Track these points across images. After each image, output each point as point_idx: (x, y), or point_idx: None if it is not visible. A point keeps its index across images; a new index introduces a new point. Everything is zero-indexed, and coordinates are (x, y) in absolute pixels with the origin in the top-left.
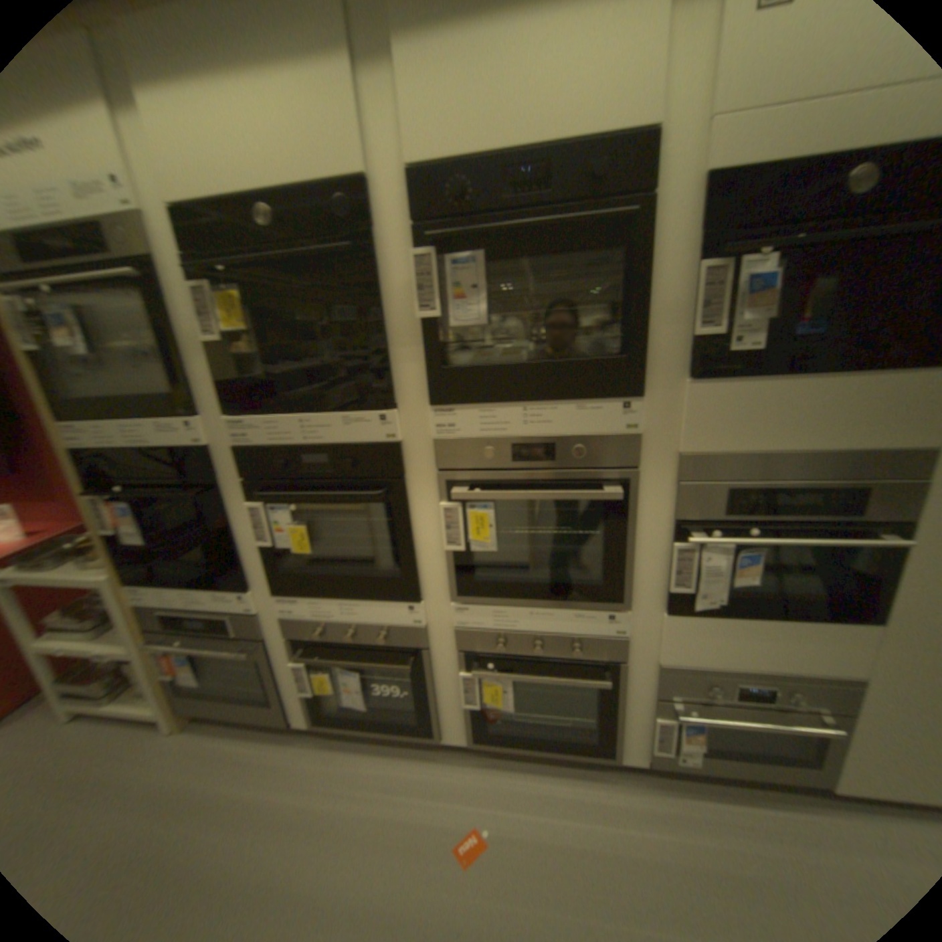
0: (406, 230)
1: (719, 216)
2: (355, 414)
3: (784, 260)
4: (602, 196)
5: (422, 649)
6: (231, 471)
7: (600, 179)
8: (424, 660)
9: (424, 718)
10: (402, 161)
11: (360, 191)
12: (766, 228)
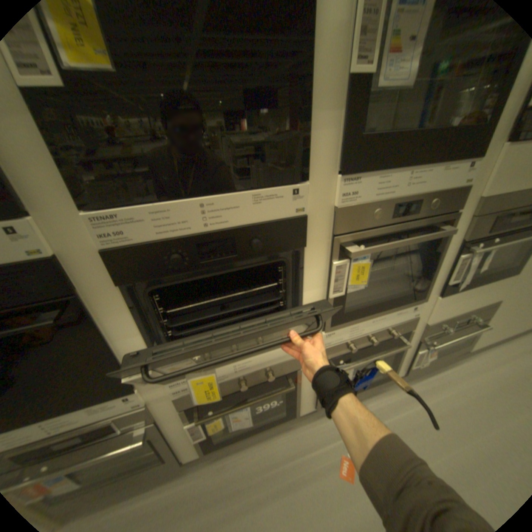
0: None
1: None
2: (270, 188)
3: None
4: None
5: (298, 368)
6: (103, 275)
7: None
8: (298, 375)
9: (291, 408)
10: None
11: None
12: None
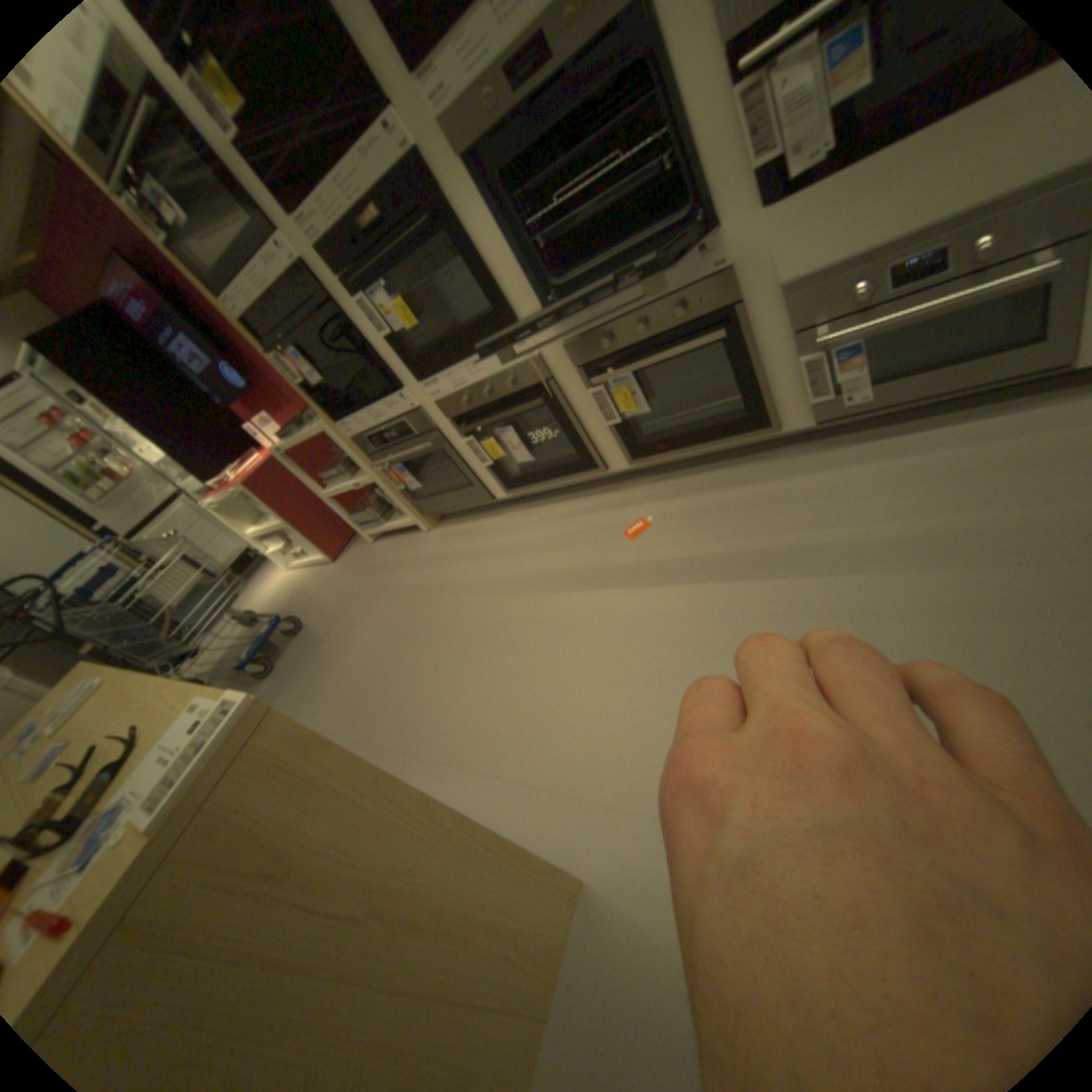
0: None
1: None
2: (365, 131)
3: None
4: None
5: (549, 374)
6: (330, 267)
7: None
8: (555, 386)
9: (584, 446)
10: None
11: None
12: None
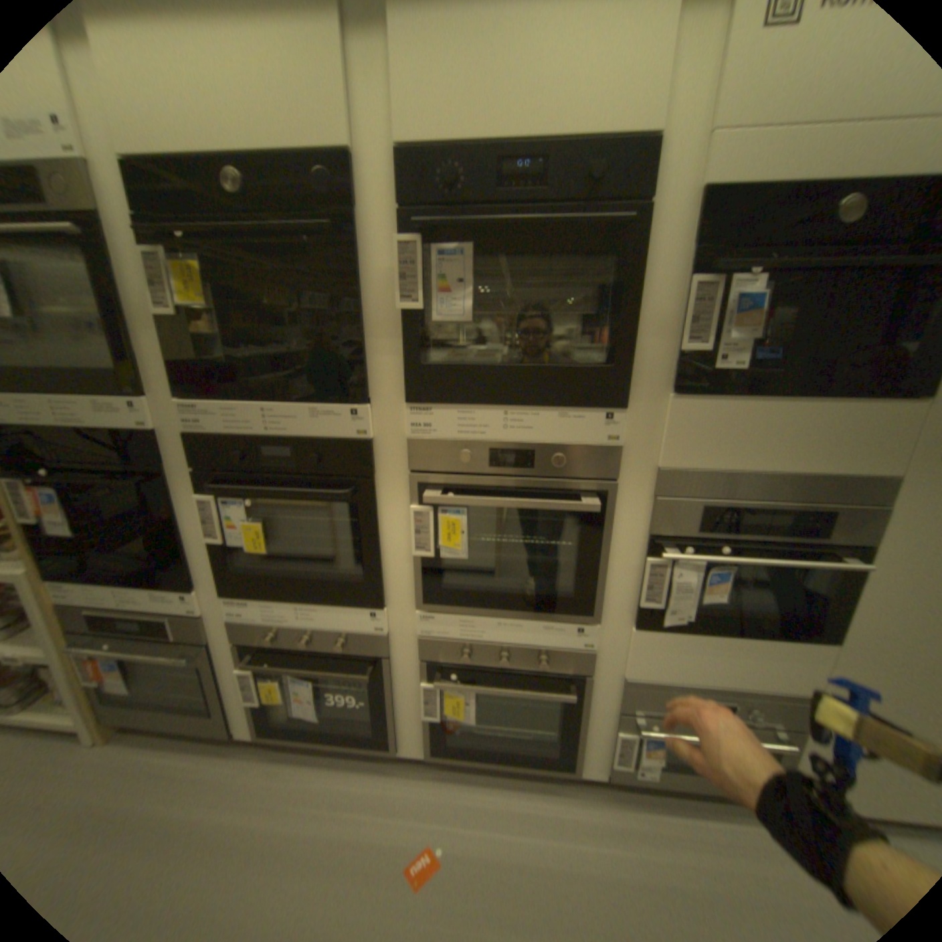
0: (393, 214)
1: (714, 232)
2: (326, 407)
3: (774, 282)
4: (600, 200)
5: (384, 658)
6: (184, 460)
7: (599, 181)
8: (385, 670)
9: (382, 730)
10: (393, 140)
11: (345, 168)
12: (759, 249)
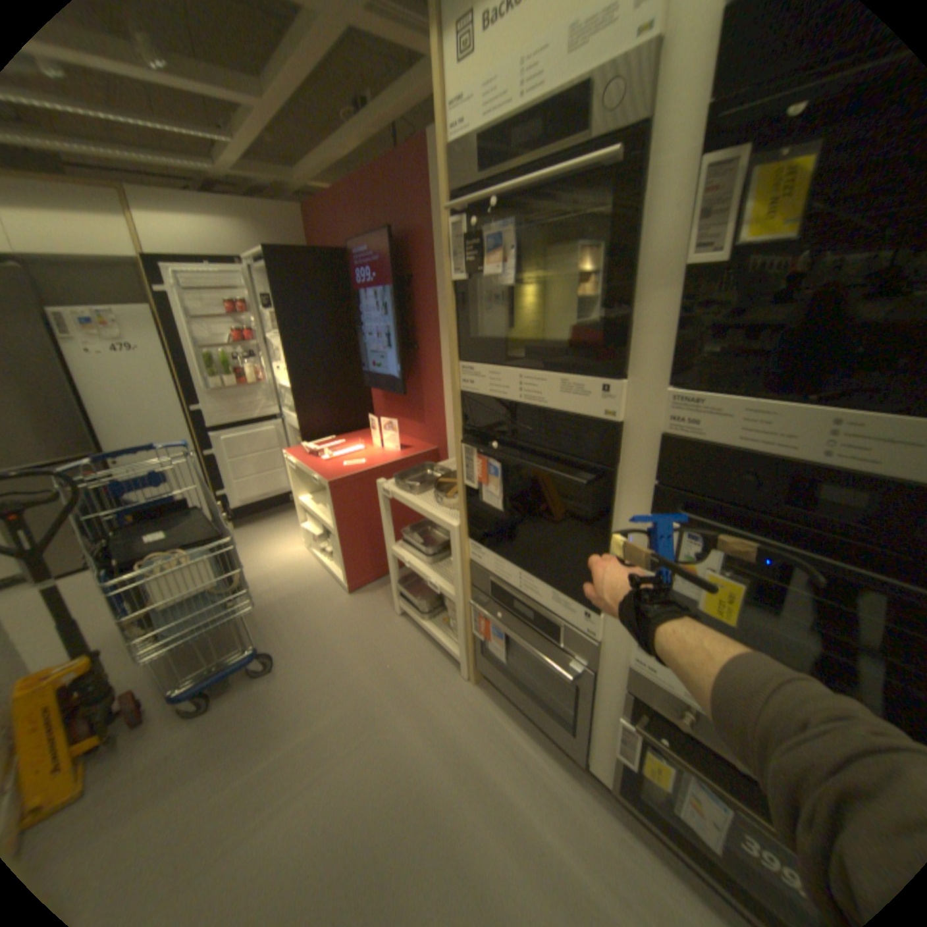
0: None
1: None
2: None
3: None
4: None
5: None
6: (651, 463)
7: None
8: None
9: None
10: None
11: None
12: None
